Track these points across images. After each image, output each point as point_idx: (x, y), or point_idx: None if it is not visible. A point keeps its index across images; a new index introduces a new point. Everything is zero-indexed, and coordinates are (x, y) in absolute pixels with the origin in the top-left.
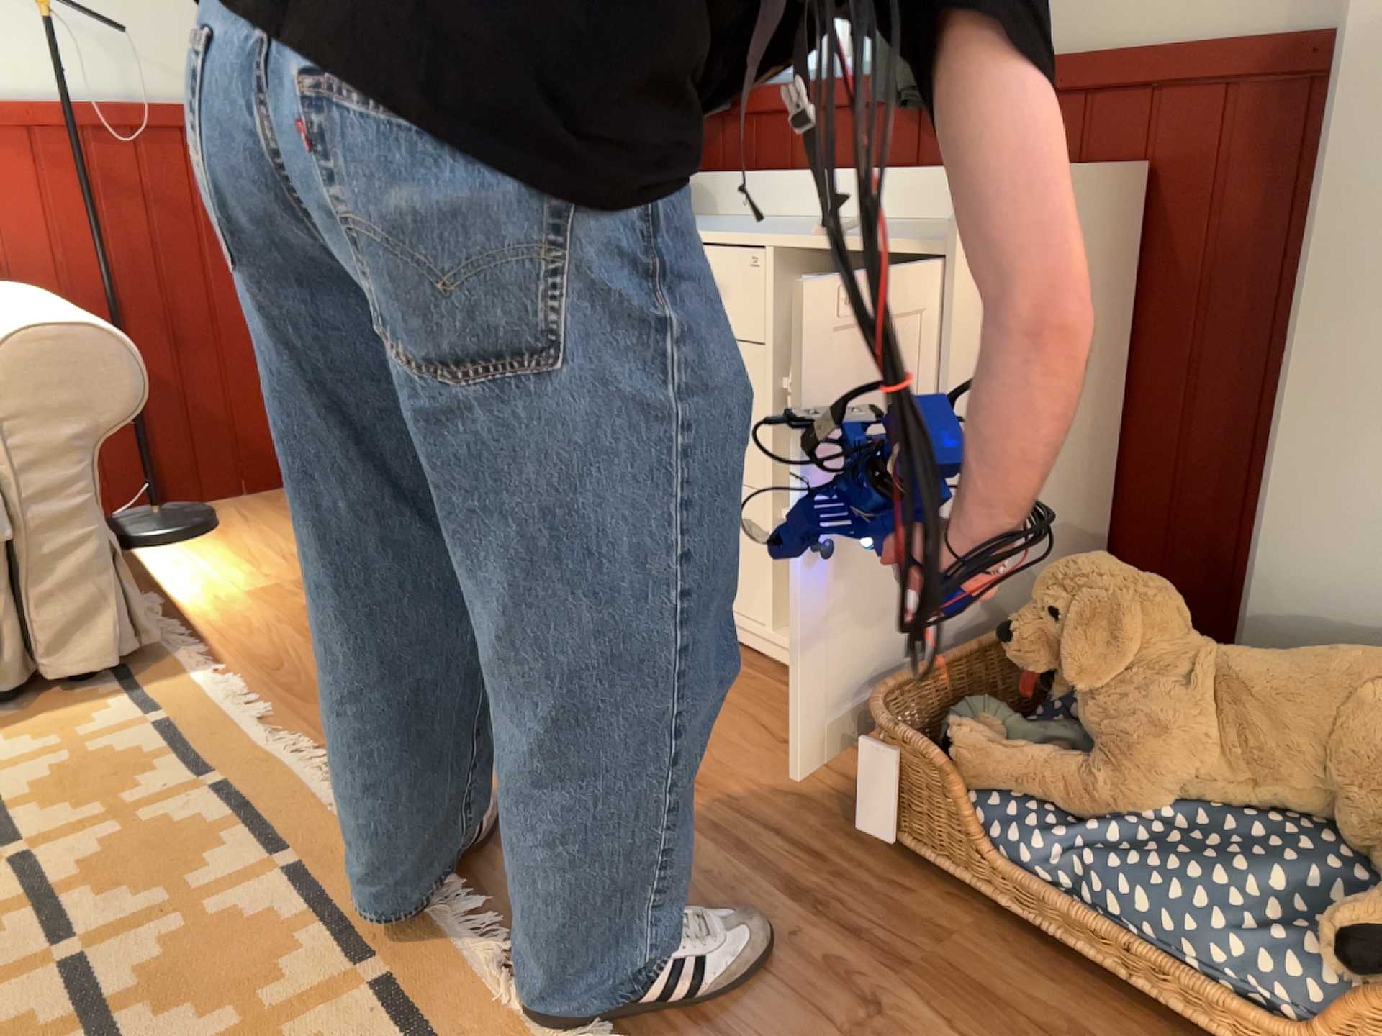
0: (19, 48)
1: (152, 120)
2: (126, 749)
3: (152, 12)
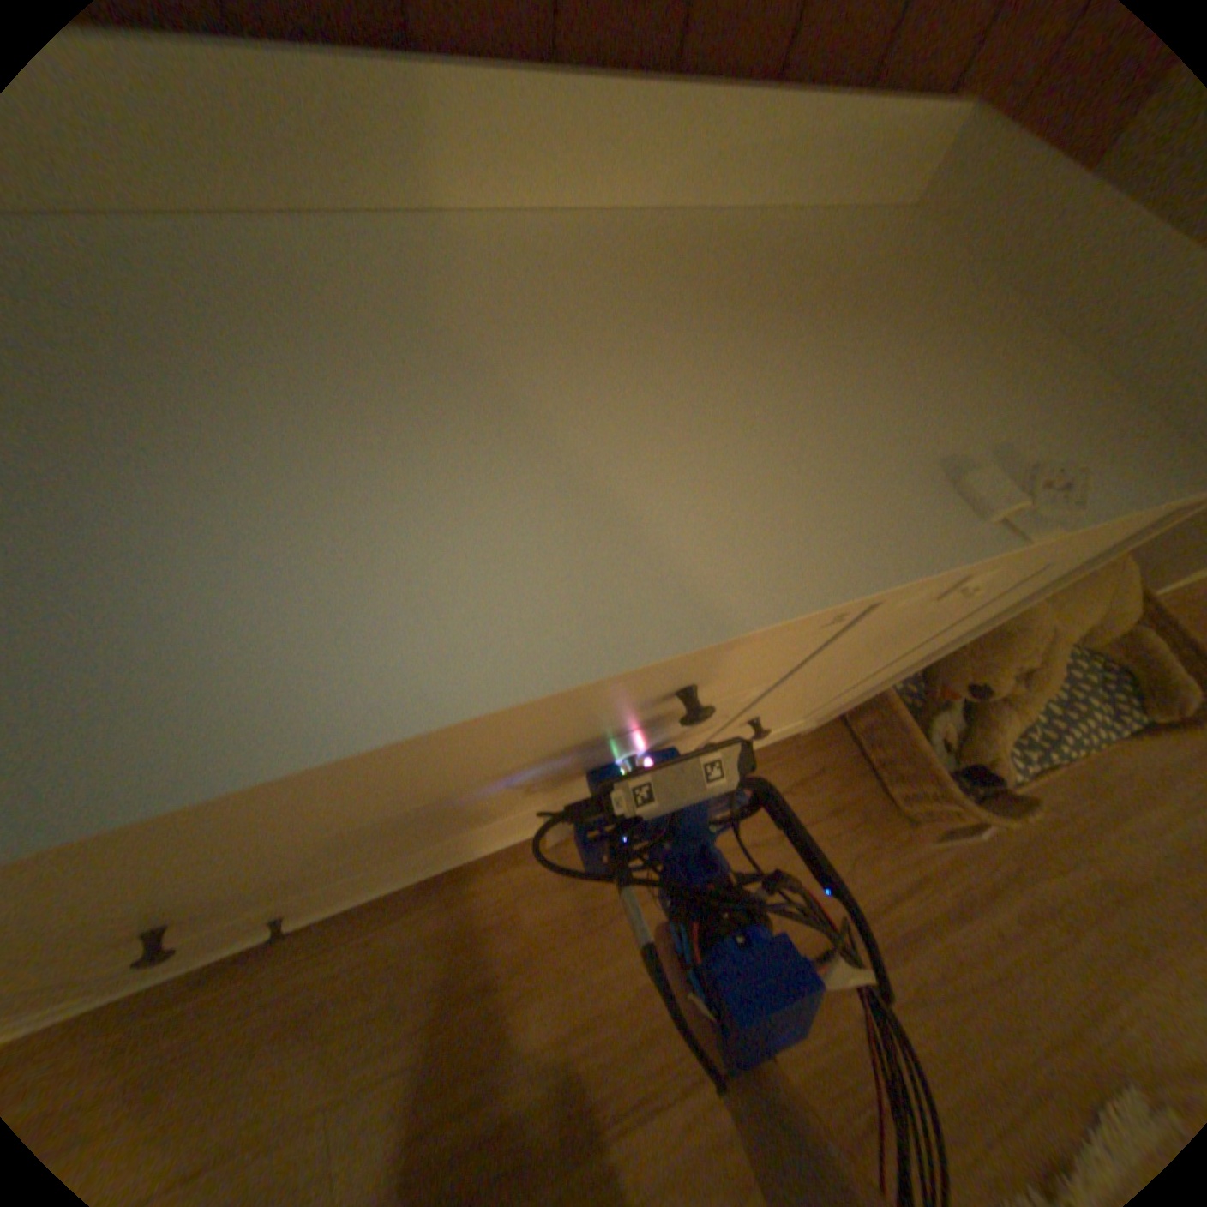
0: None
1: None
2: None
3: None
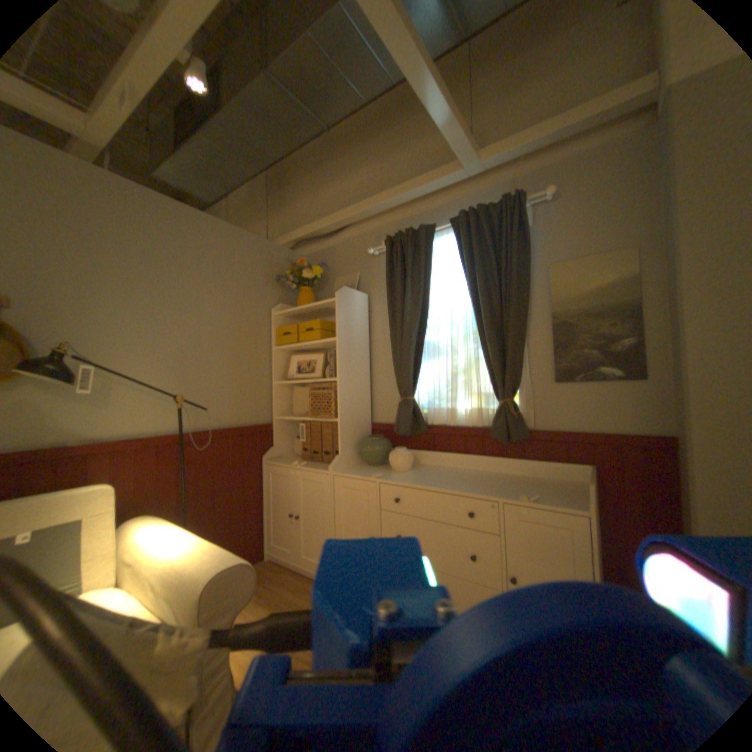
0: (158, 415)
1: (204, 435)
2: None
3: (208, 396)
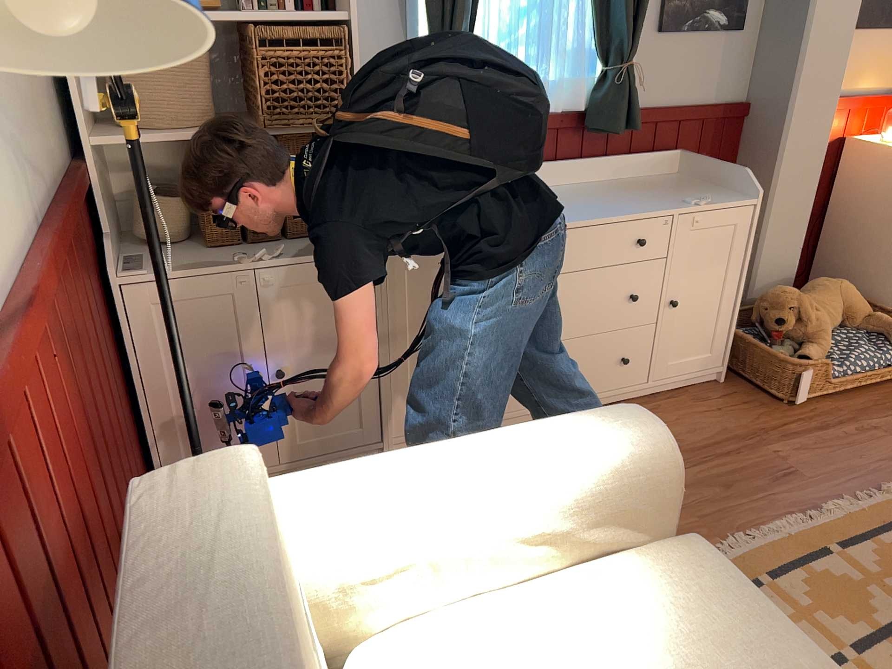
0: None
1: (60, 237)
2: None
3: (4, 88)
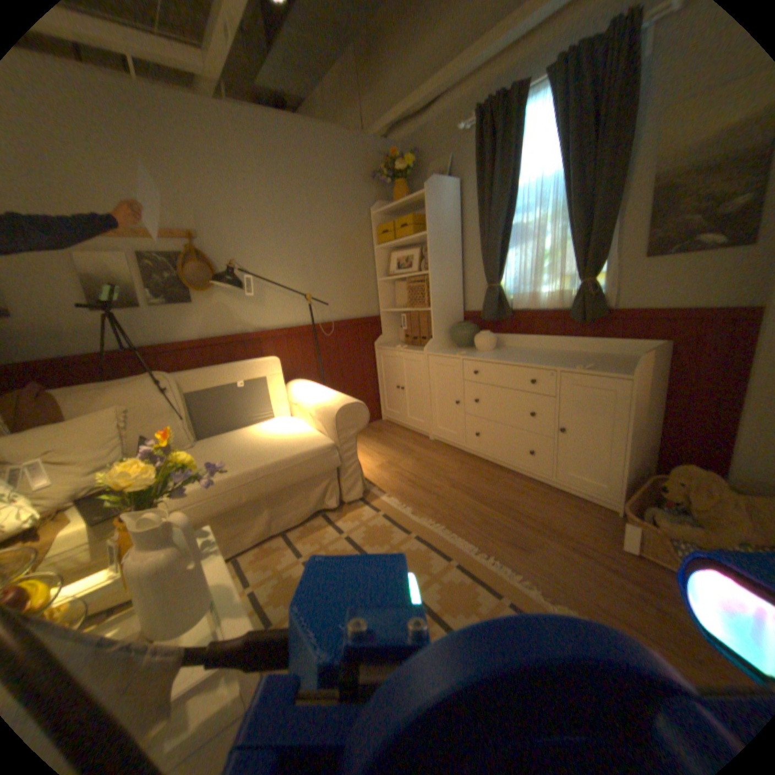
0: (295, 310)
1: (328, 325)
2: (380, 525)
3: (327, 294)
